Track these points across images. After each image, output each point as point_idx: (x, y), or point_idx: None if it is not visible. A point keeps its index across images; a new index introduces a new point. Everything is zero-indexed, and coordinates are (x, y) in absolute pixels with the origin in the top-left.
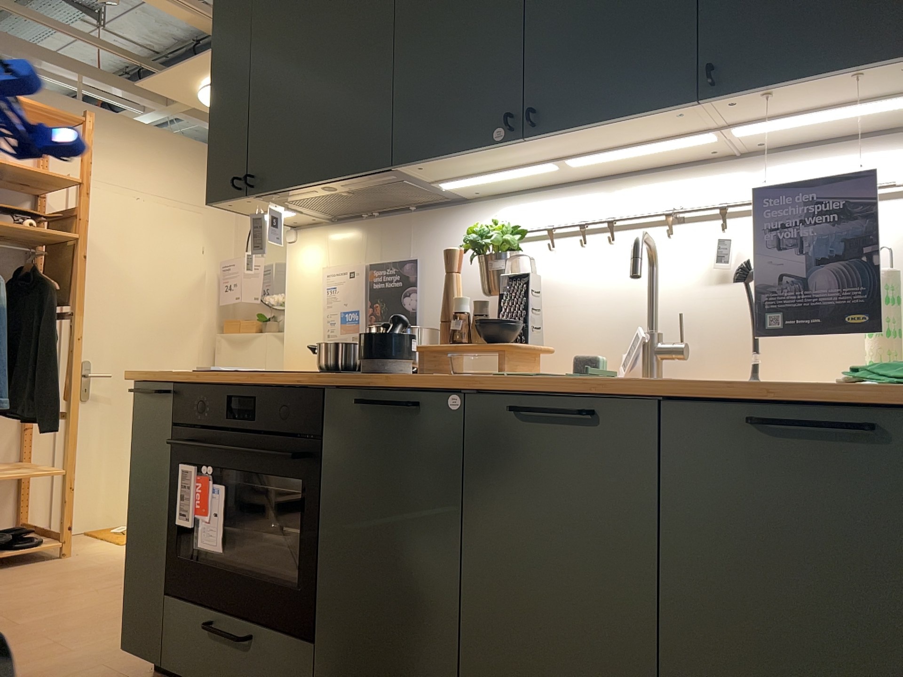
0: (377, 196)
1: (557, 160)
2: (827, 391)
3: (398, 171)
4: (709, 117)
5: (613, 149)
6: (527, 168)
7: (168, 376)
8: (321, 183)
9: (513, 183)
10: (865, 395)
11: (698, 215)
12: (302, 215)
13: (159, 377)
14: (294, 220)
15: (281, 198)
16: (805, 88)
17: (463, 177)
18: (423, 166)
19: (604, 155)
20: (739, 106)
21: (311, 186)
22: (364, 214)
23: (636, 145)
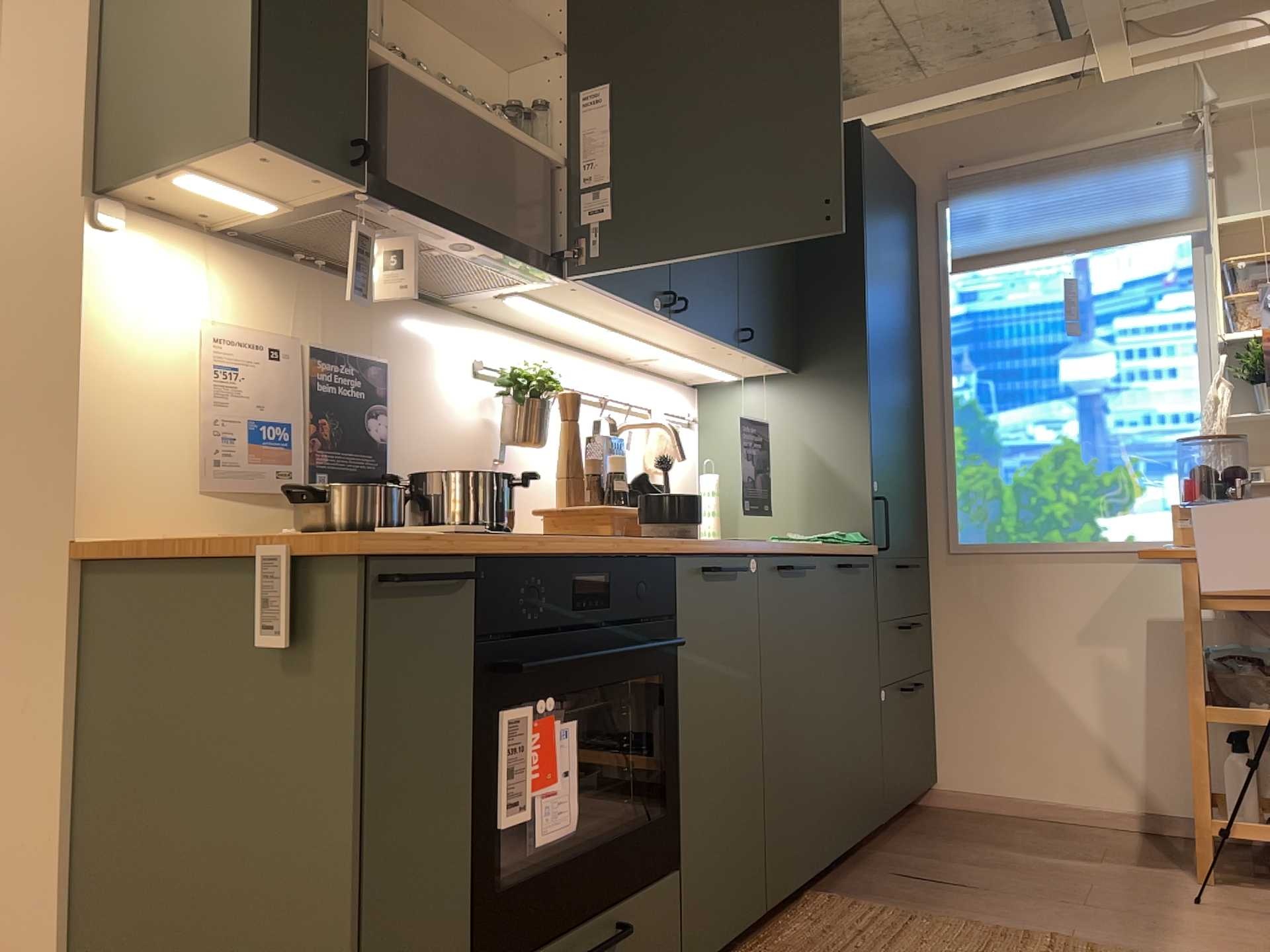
0: (419, 263)
1: (615, 328)
2: (847, 549)
3: (553, 277)
4: (711, 350)
5: (646, 338)
6: (591, 323)
7: (478, 544)
8: (483, 242)
9: (512, 314)
10: (855, 550)
11: (613, 402)
12: (243, 212)
13: (451, 547)
14: (167, 195)
15: (385, 213)
16: (754, 359)
17: (547, 303)
18: (581, 287)
19: (634, 339)
20: (730, 353)
21: (465, 235)
22: (305, 254)
23: (656, 342)
